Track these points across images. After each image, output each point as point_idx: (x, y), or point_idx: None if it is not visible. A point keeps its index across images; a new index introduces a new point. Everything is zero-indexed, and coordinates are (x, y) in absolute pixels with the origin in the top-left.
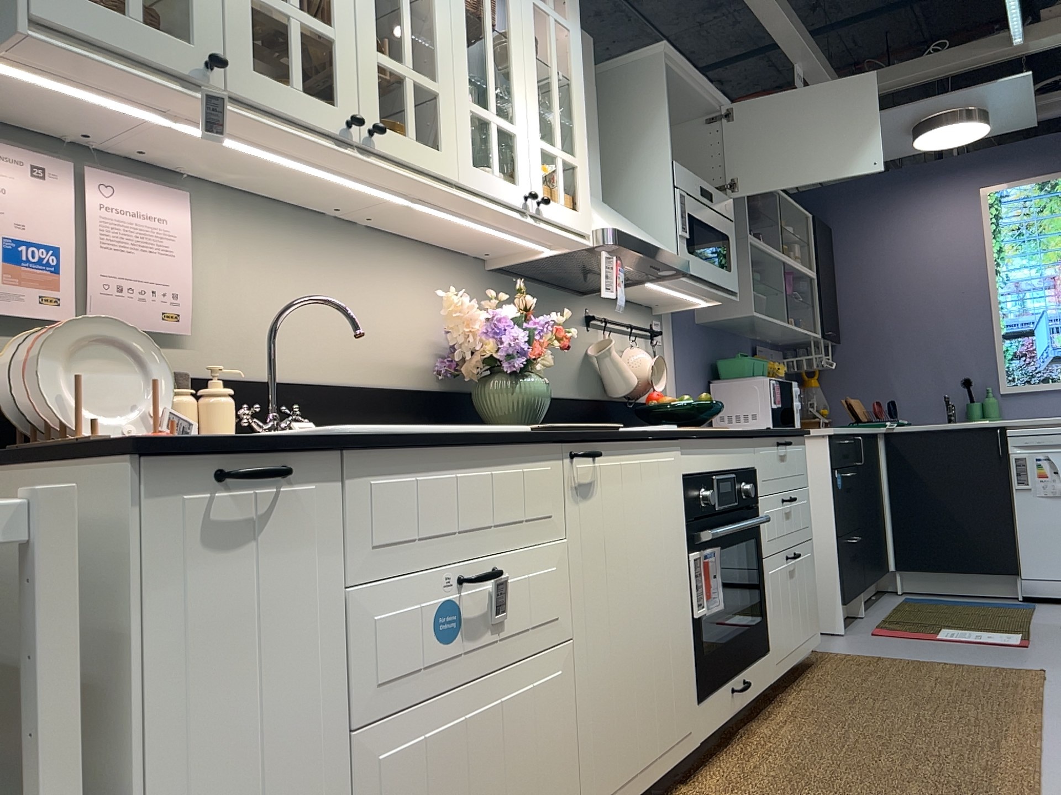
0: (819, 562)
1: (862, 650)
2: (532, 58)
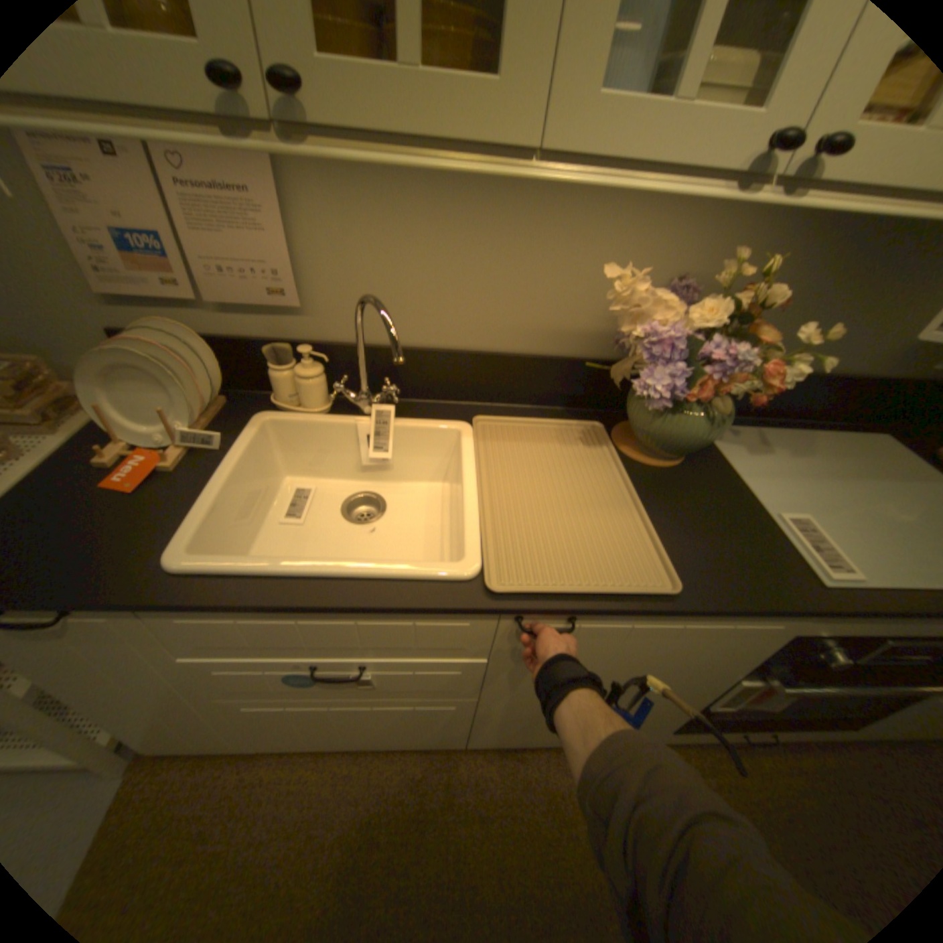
0: None
1: None
2: None
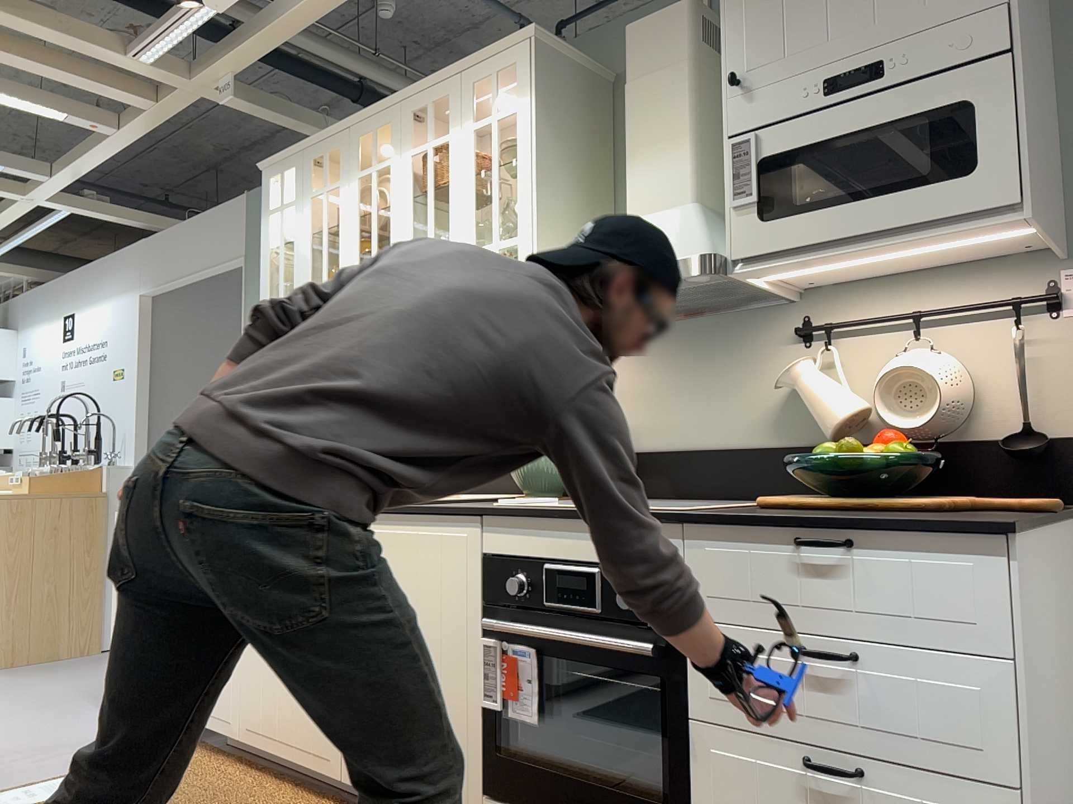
0: None
1: None
2: (468, 183)
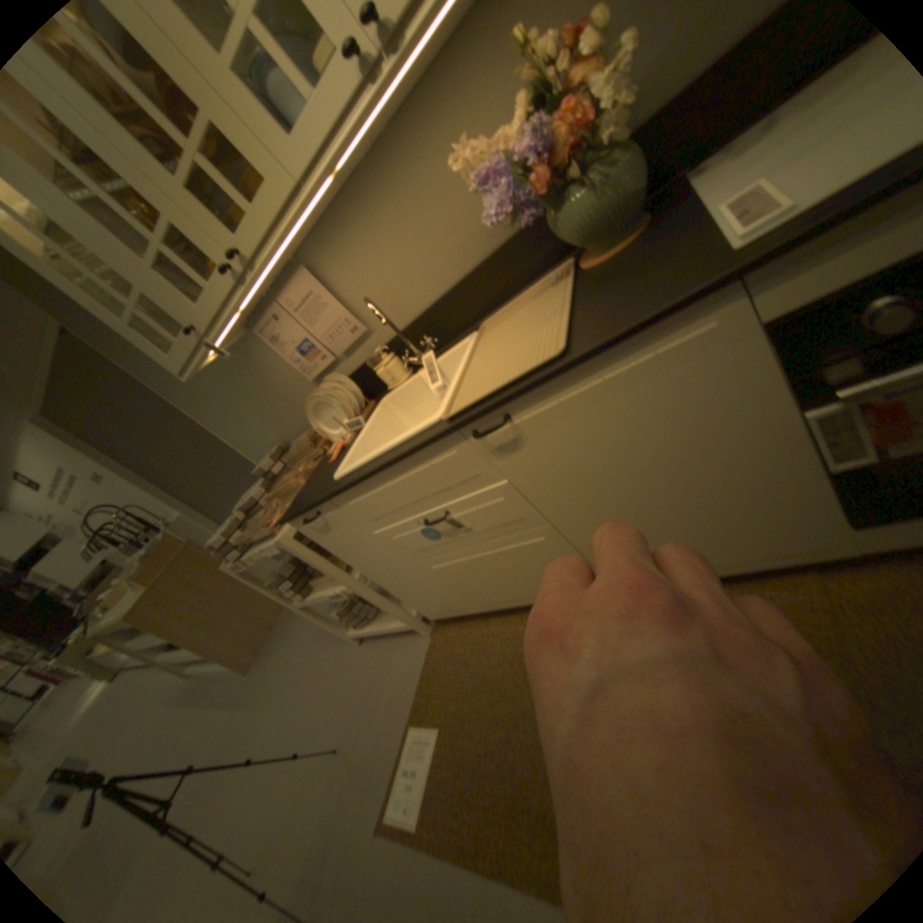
0: None
1: None
2: None
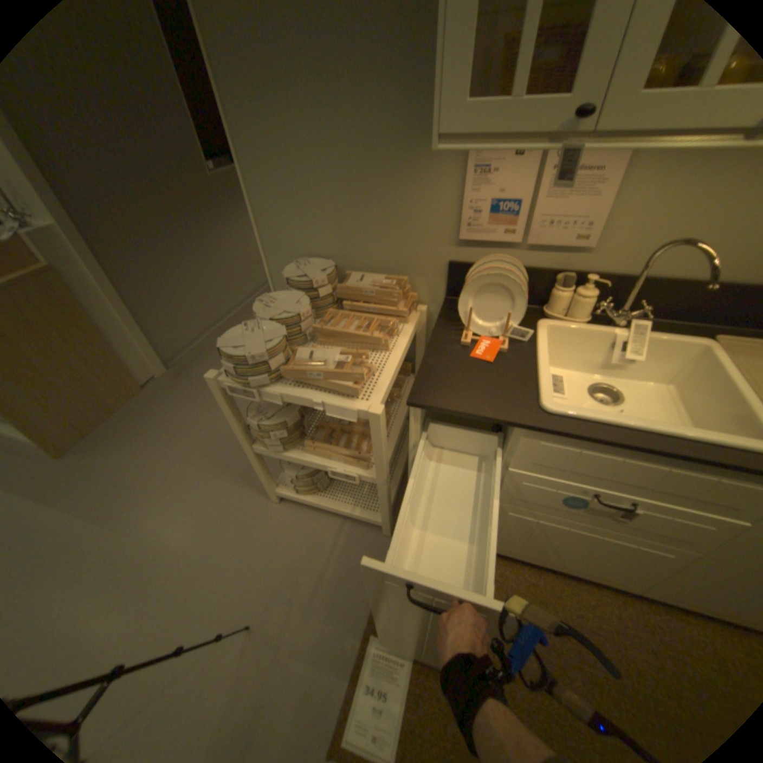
0: None
1: None
2: None
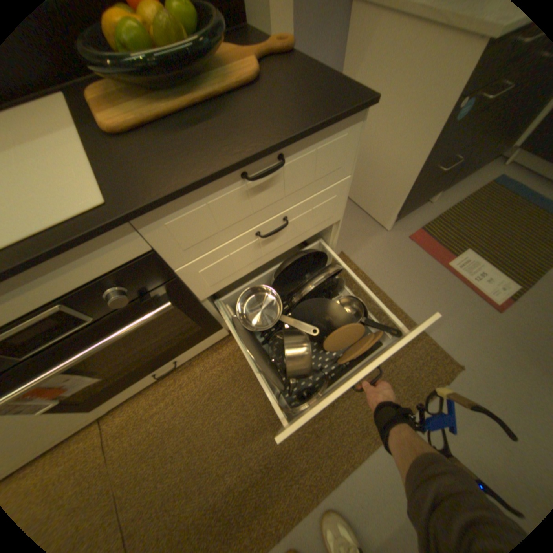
0: (396, 182)
1: (371, 267)
2: None
